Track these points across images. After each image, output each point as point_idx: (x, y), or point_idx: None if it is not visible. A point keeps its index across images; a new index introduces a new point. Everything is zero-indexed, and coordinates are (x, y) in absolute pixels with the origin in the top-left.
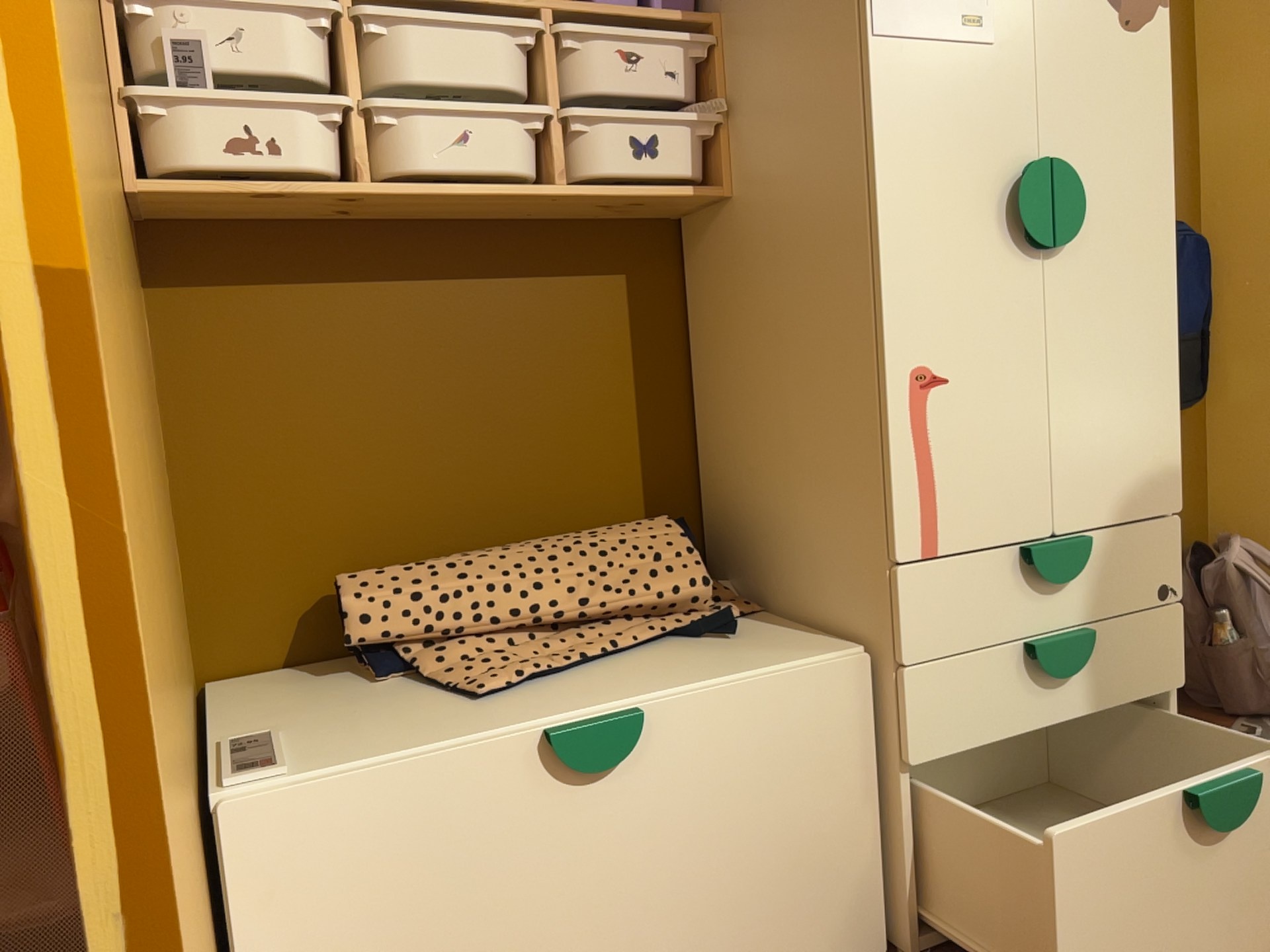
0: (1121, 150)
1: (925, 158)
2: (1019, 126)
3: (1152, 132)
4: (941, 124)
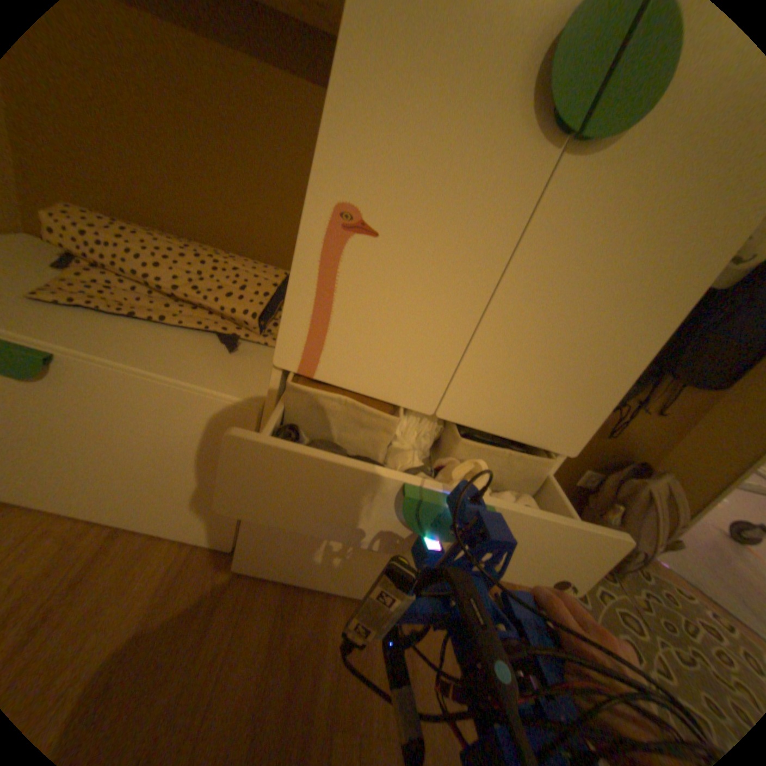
0: None
1: None
2: None
3: None
4: None
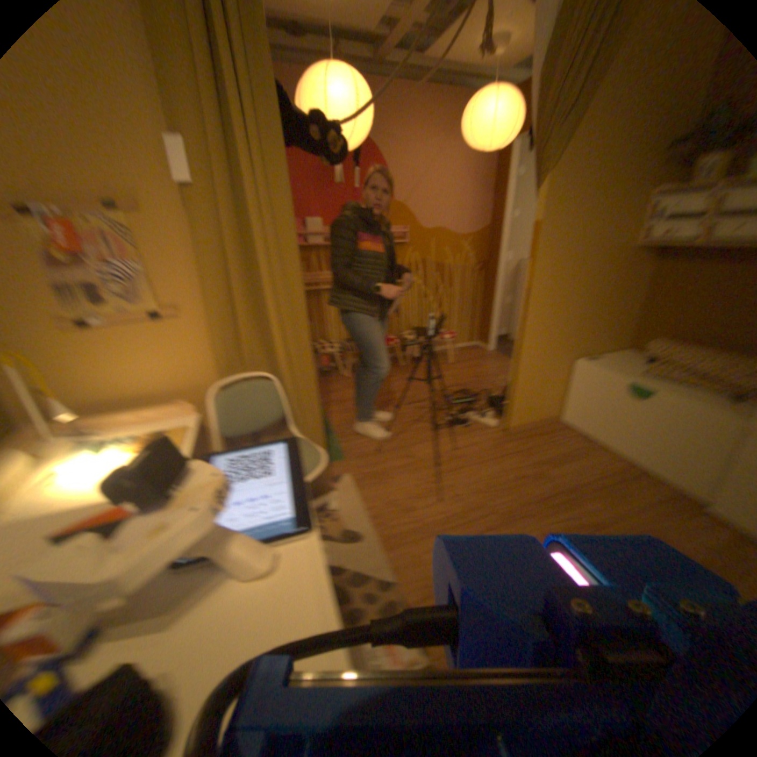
0: None
1: None
2: None
3: None
4: None
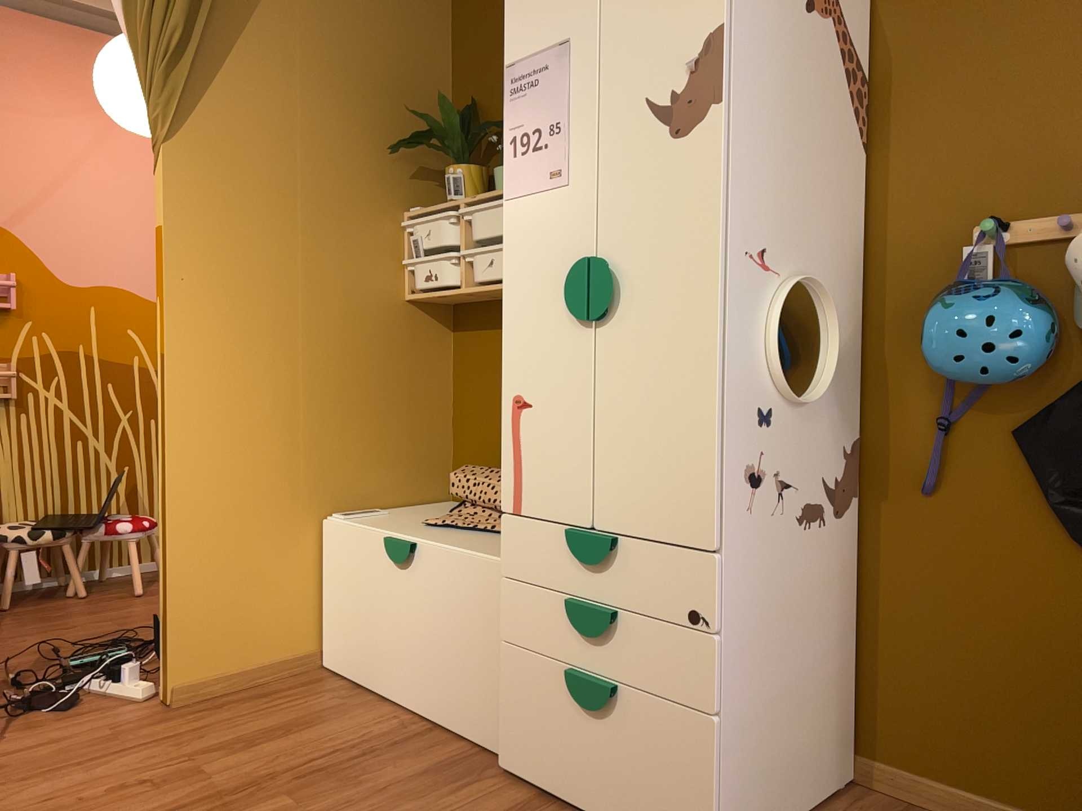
0: (665, 236)
1: (525, 265)
2: (581, 234)
3: (697, 214)
4: (535, 242)
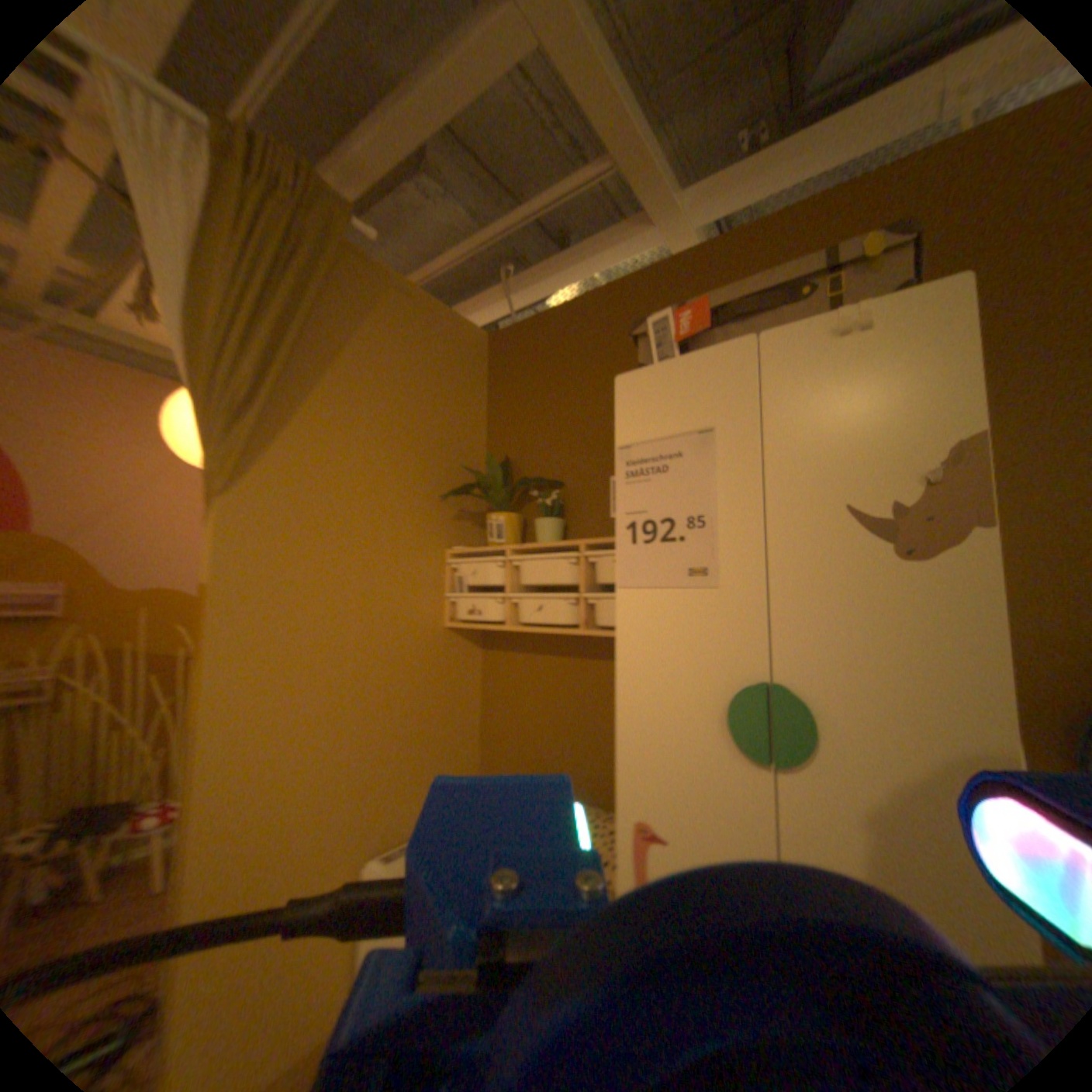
0: (899, 682)
1: (652, 670)
2: (745, 651)
3: (961, 666)
4: (667, 646)
